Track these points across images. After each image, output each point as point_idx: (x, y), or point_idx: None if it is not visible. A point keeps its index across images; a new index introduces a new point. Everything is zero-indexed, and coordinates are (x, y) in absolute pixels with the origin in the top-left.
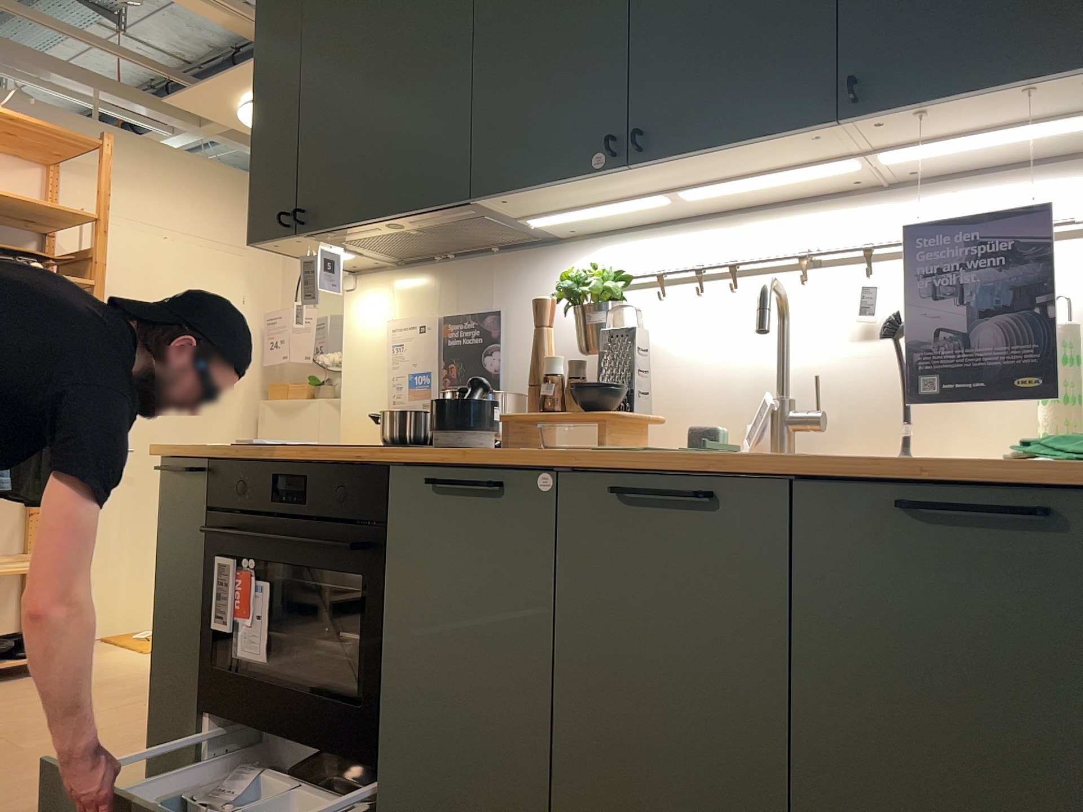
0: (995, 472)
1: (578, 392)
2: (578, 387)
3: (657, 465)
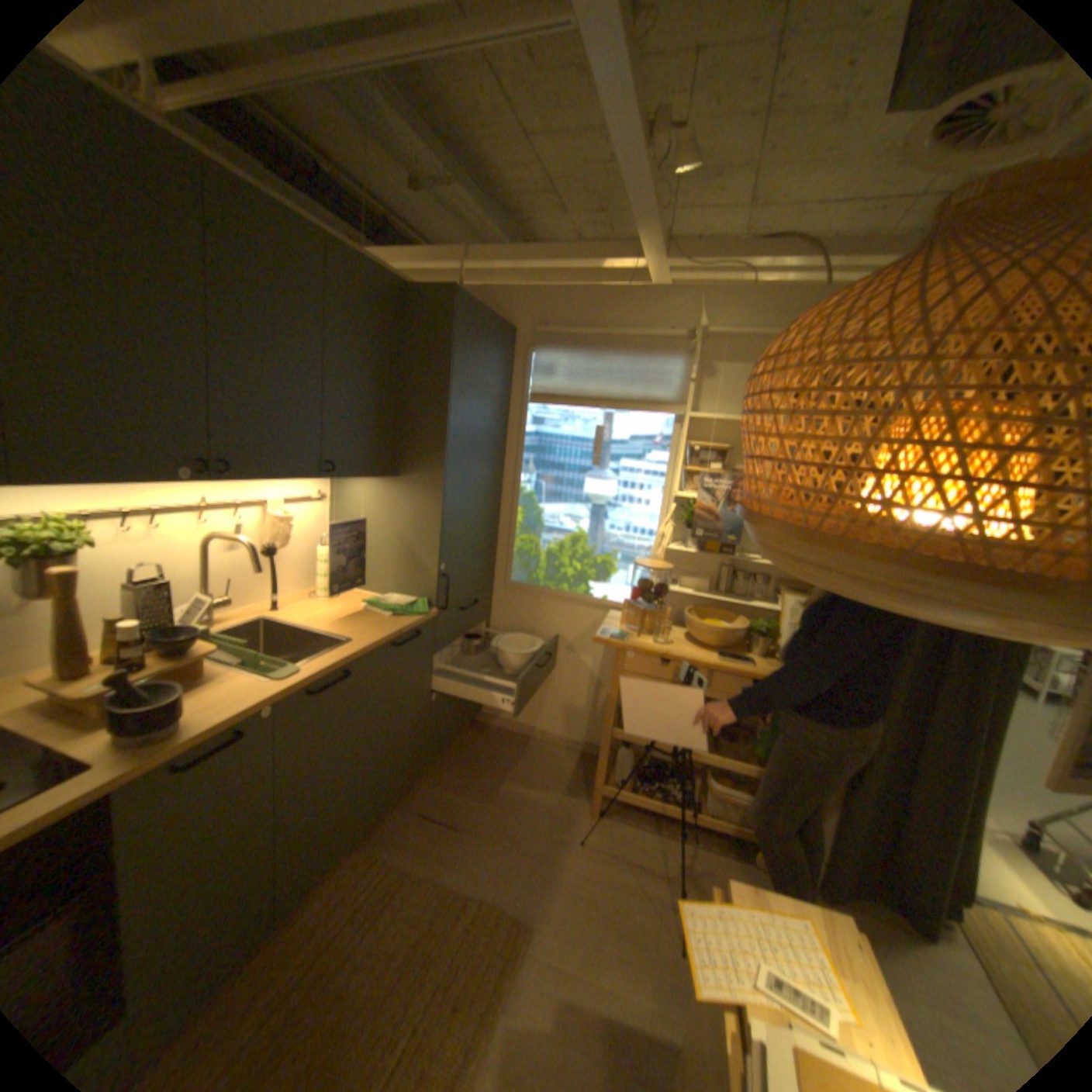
0: (404, 625)
1: (156, 645)
2: (140, 640)
3: (320, 671)
